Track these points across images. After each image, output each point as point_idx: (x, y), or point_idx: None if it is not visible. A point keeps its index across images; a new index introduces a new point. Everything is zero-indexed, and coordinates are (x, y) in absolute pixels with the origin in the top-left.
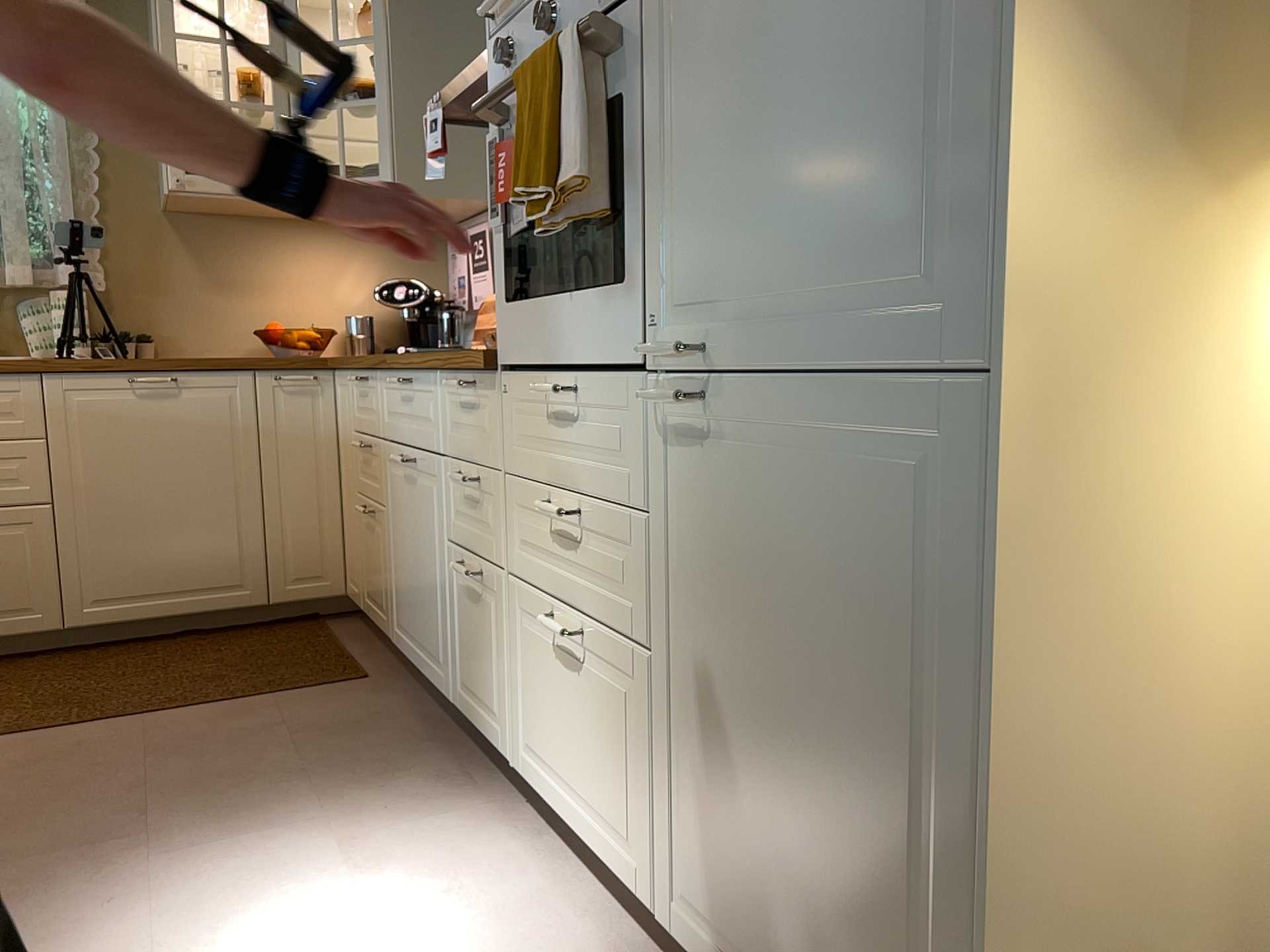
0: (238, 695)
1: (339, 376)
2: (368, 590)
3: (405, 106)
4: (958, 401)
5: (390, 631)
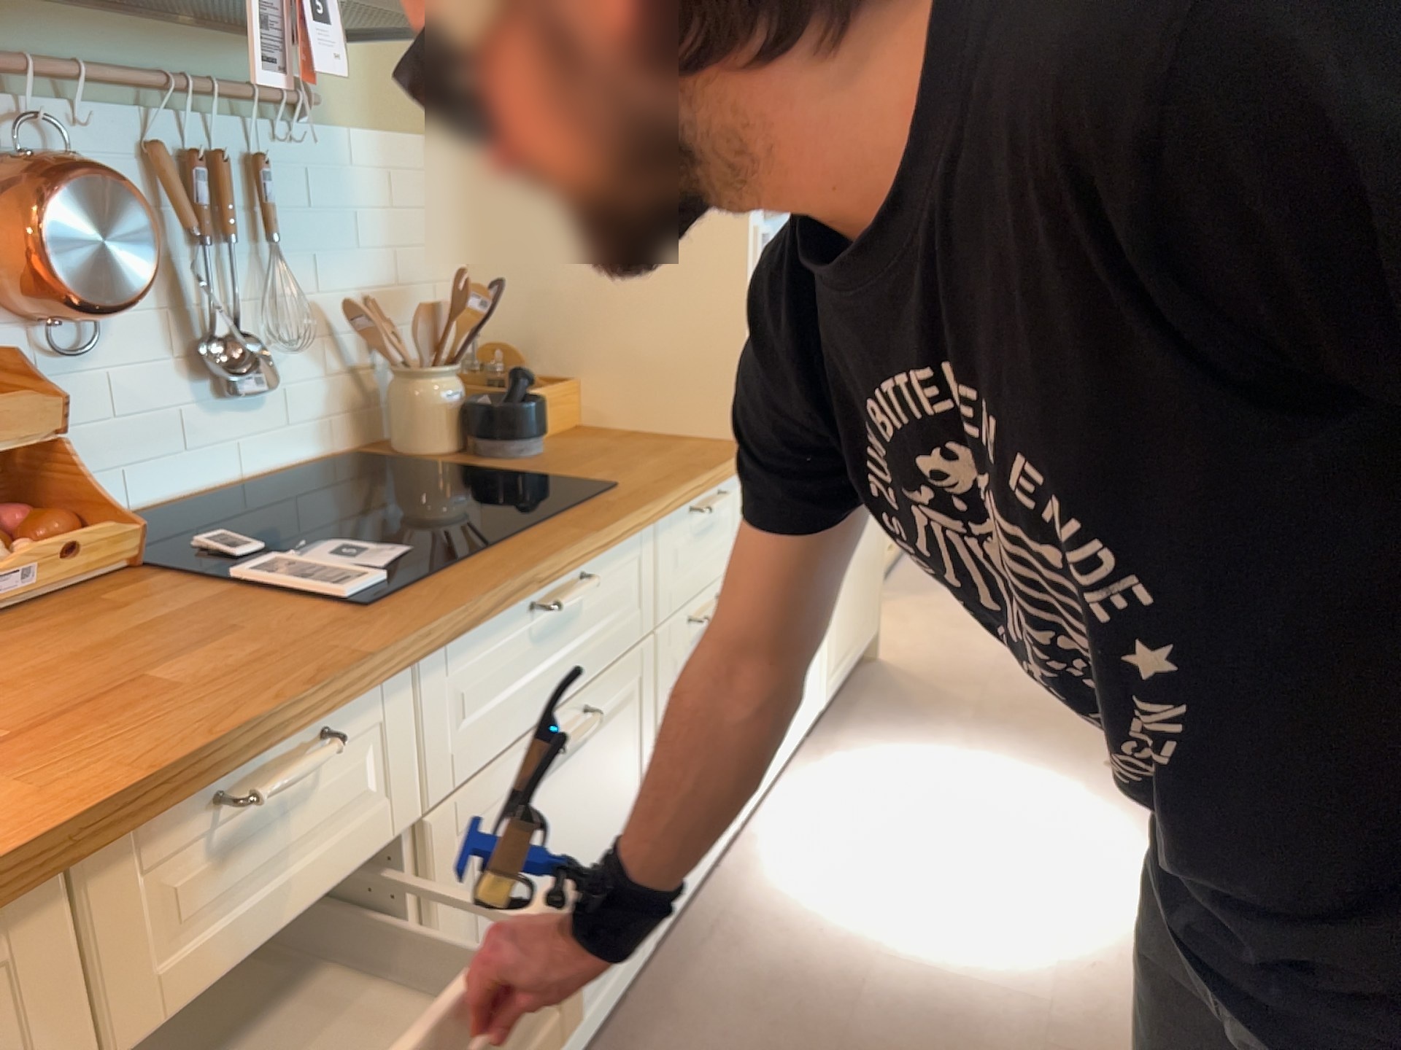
0: None
1: None
2: None
3: None
4: None
5: None
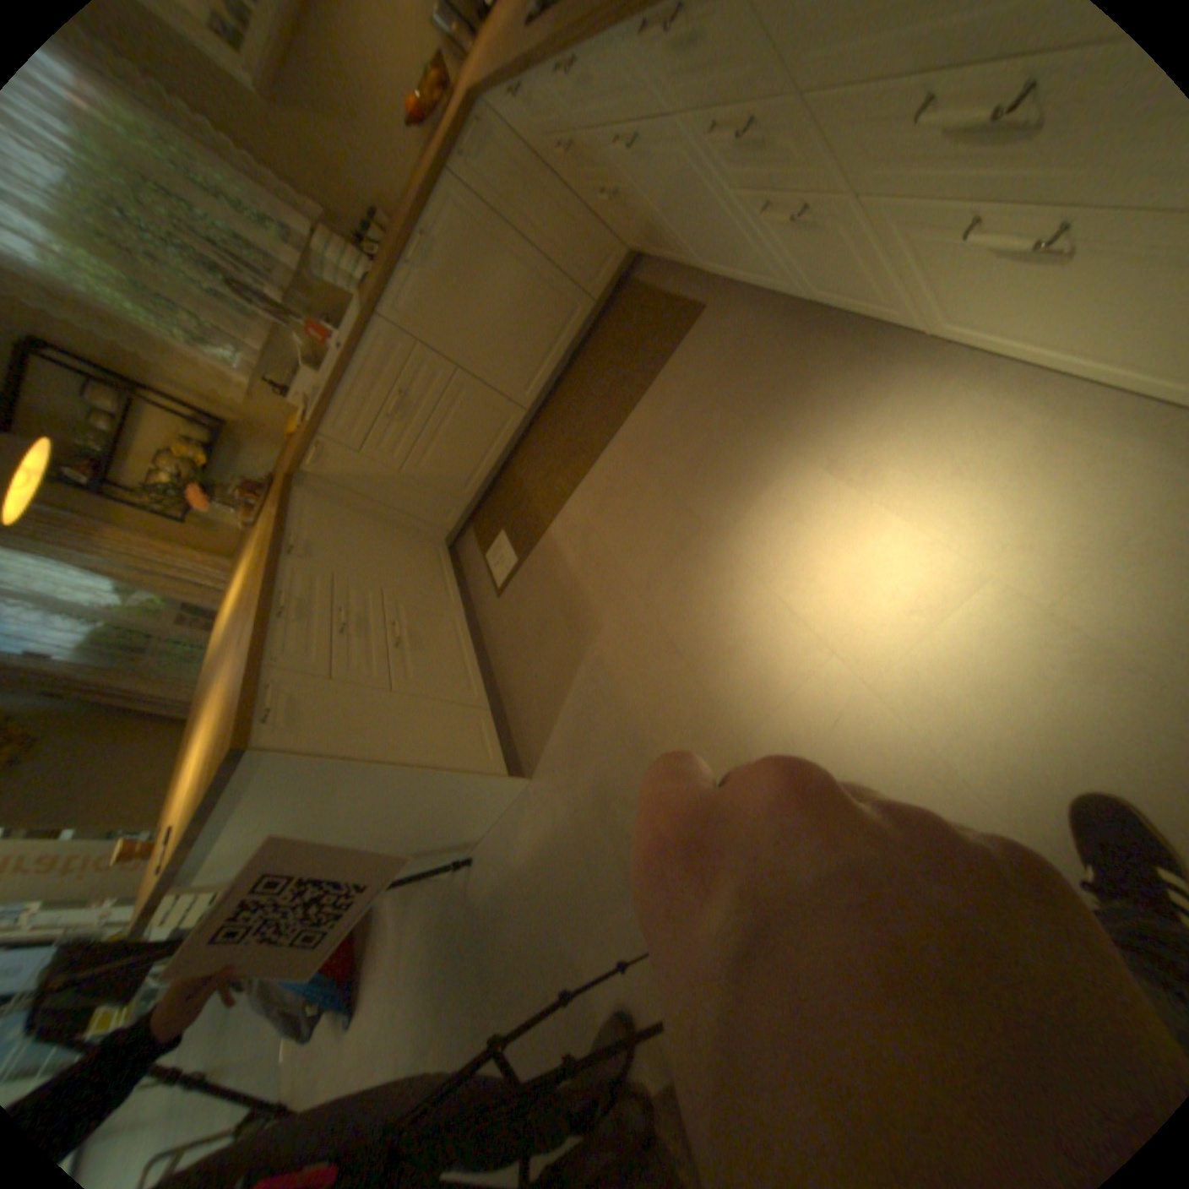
0: (647, 382)
1: (490, 97)
2: (652, 241)
3: None
4: None
5: (697, 262)
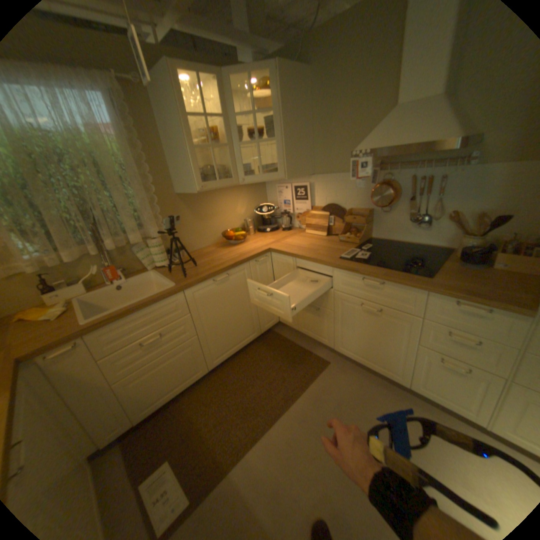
0: (302, 388)
1: (276, 255)
2: (306, 327)
3: (286, 140)
4: None
5: (332, 346)
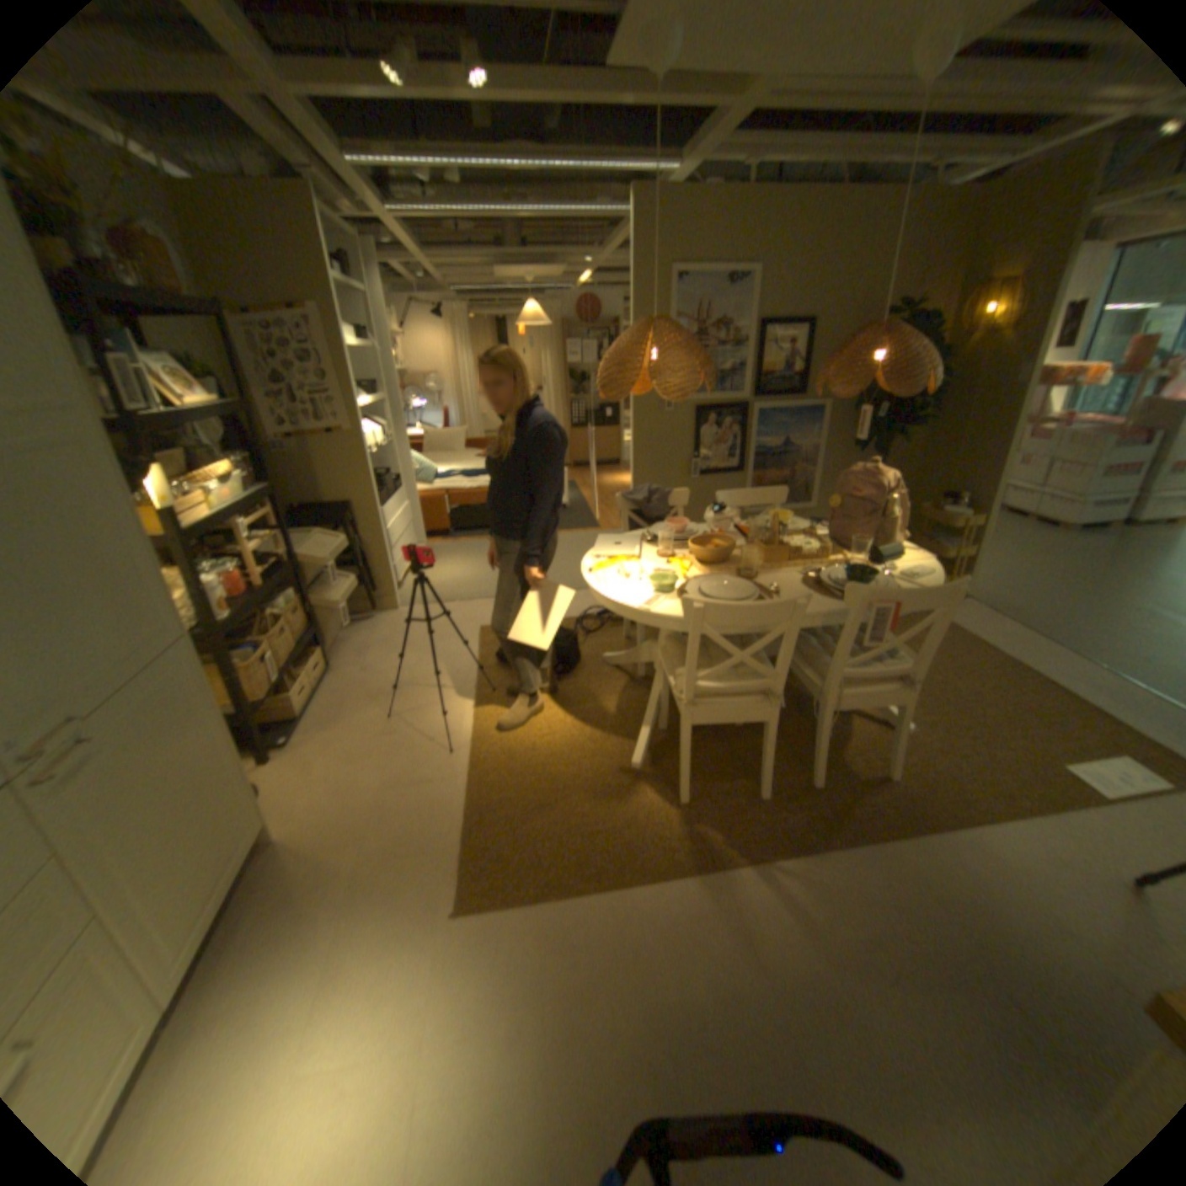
0: None
1: None
2: None
3: None
4: (176, 652)
5: None
